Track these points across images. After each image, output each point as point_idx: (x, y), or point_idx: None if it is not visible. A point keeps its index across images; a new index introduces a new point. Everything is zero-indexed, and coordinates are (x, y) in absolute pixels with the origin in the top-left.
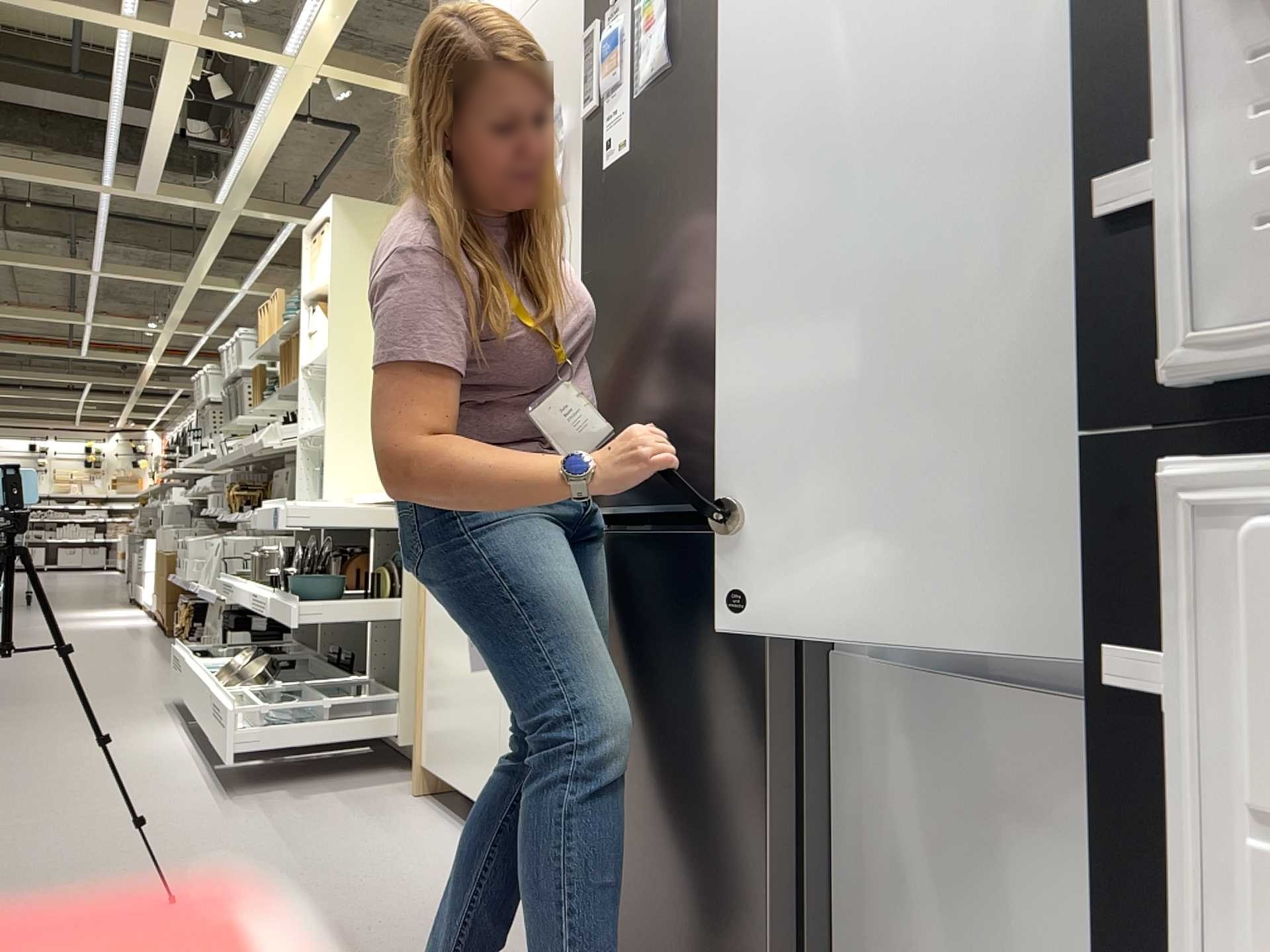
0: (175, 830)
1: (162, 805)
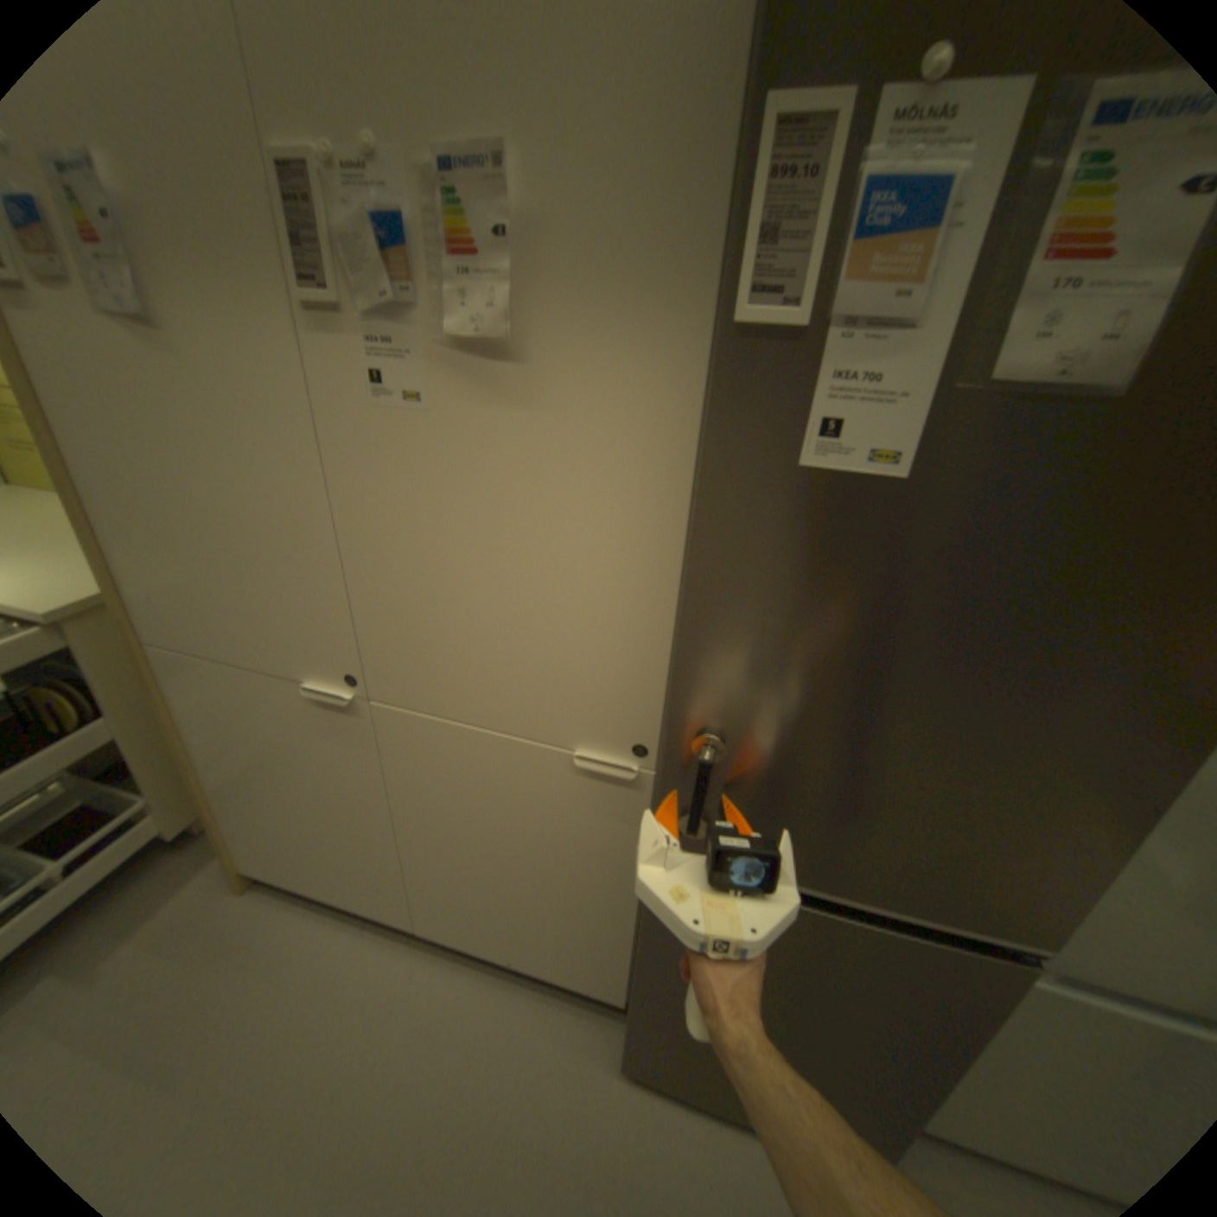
0: None
1: None
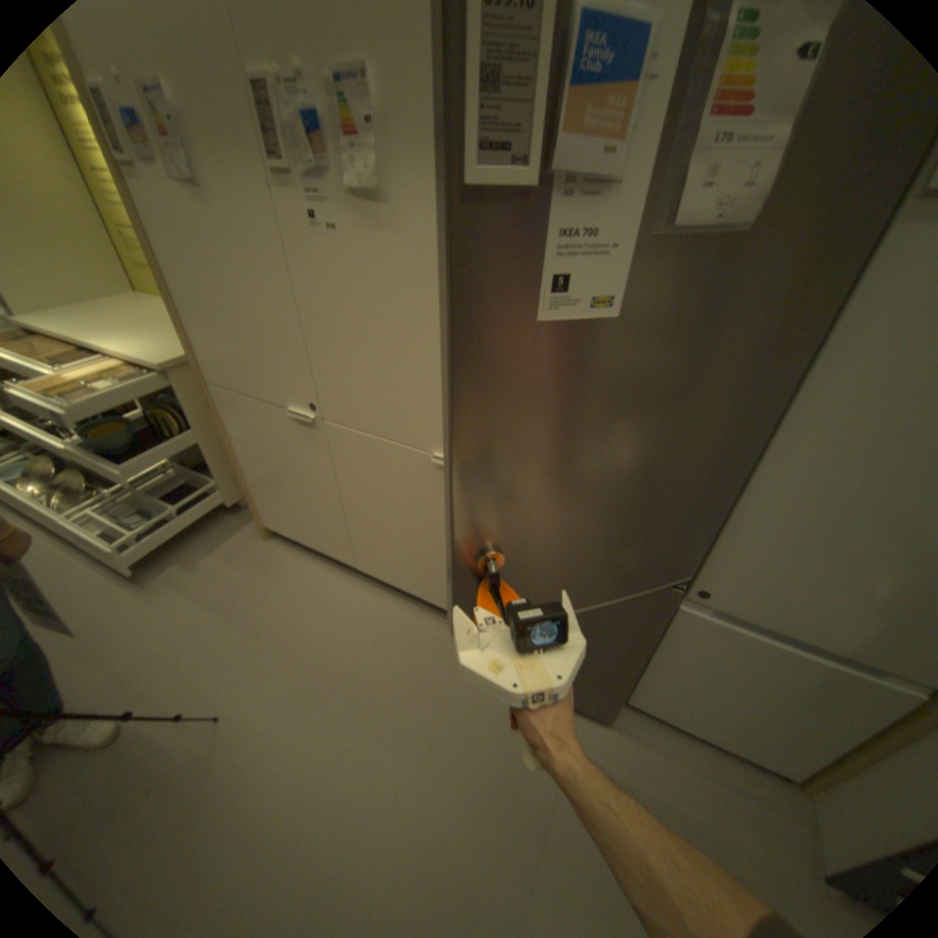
0: (136, 640)
1: (96, 616)
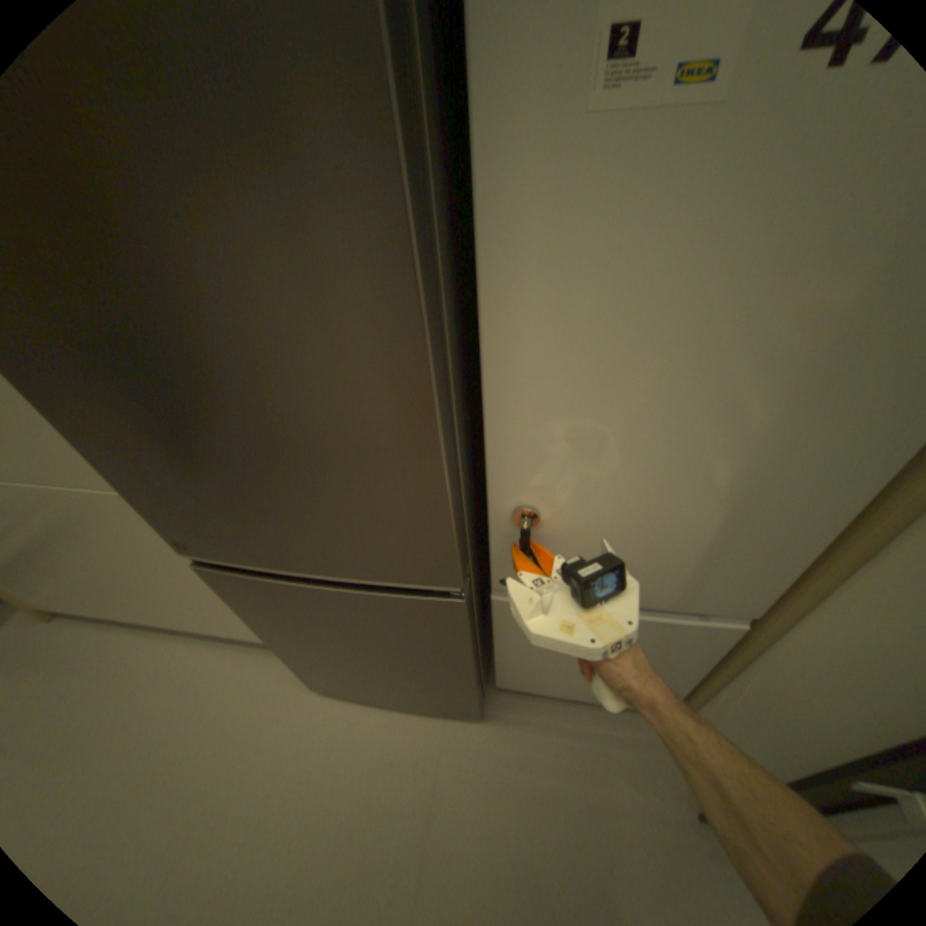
0: None
1: None
